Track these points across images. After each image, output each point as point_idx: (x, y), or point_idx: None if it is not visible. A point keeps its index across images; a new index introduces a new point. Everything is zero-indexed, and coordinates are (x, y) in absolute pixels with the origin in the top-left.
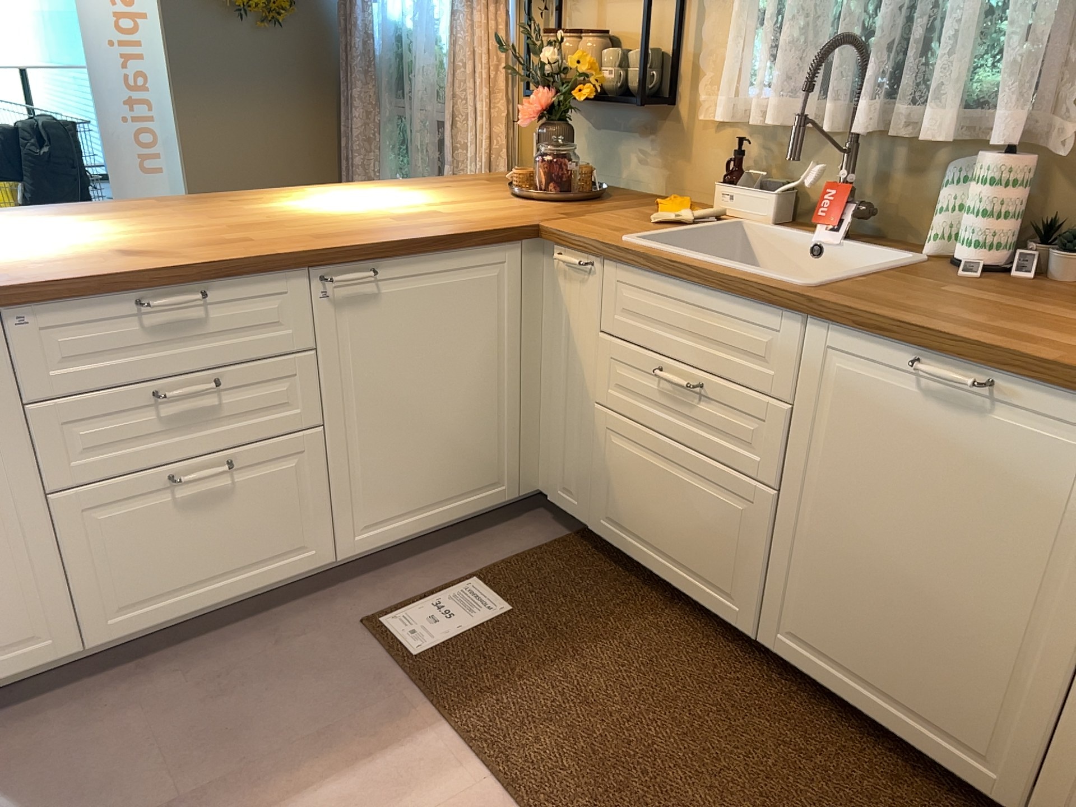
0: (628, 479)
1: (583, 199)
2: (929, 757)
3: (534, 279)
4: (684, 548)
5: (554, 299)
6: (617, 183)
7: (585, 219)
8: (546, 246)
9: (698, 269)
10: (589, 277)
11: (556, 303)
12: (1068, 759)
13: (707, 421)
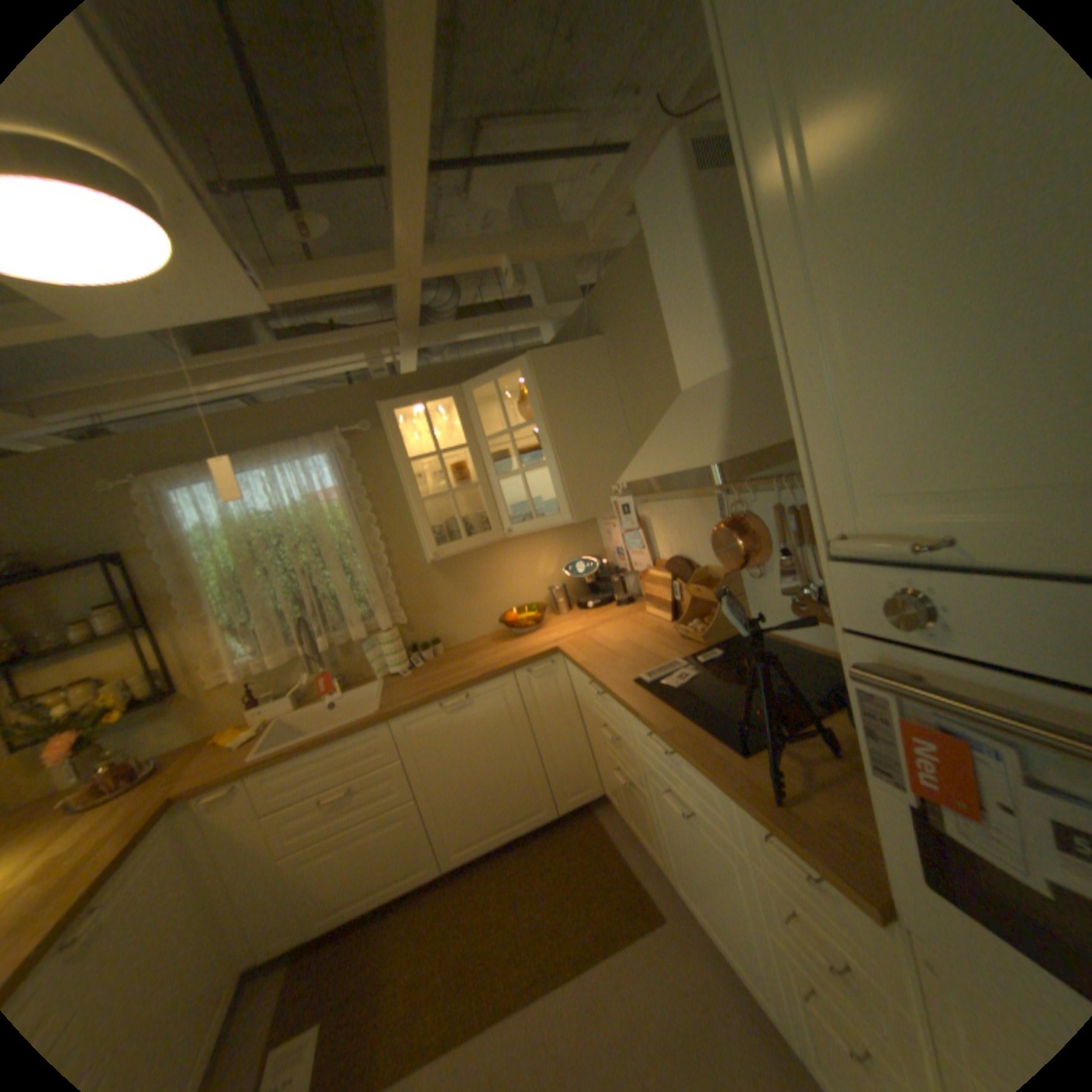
0: (324, 879)
1: (149, 774)
2: (525, 833)
3: (178, 833)
4: (380, 876)
5: (200, 833)
6: (143, 757)
7: (191, 775)
8: (177, 806)
9: (317, 740)
10: (233, 797)
11: (207, 833)
12: (554, 783)
13: (361, 803)
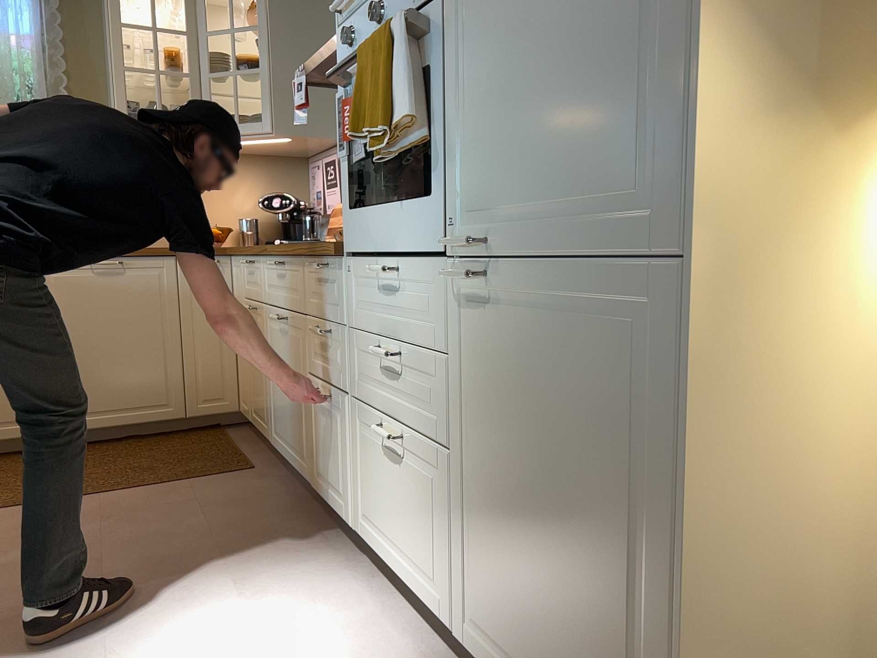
0: None
1: None
2: (147, 422)
3: None
4: None
5: None
6: None
7: None
8: None
9: None
10: None
11: None
12: (190, 381)
13: None
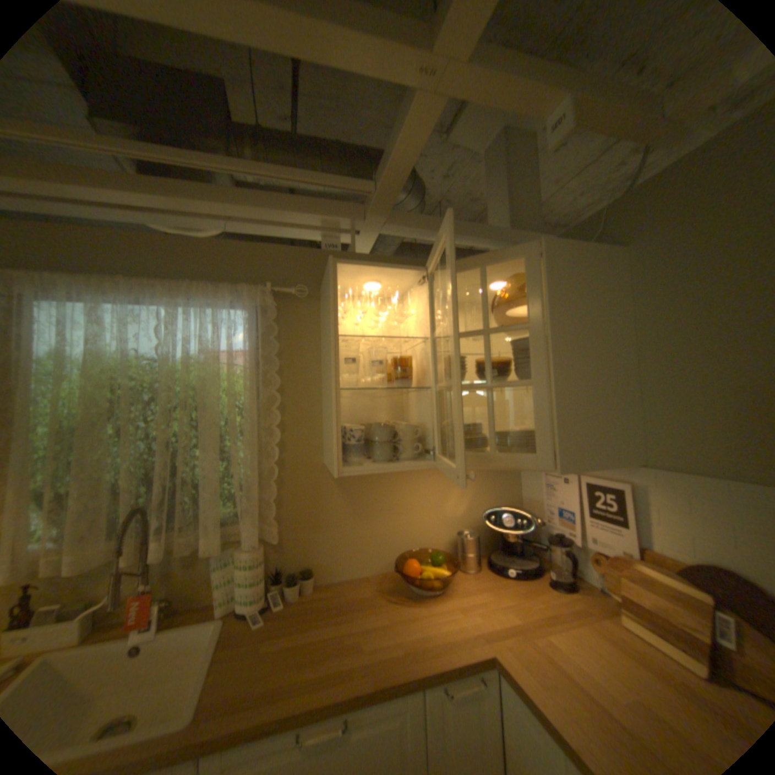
0: None
1: None
2: None
3: None
4: None
5: None
6: None
7: None
8: None
9: None
10: None
11: None
12: None
13: None
